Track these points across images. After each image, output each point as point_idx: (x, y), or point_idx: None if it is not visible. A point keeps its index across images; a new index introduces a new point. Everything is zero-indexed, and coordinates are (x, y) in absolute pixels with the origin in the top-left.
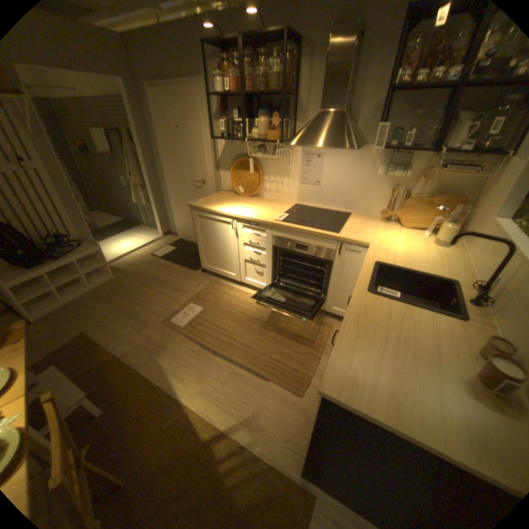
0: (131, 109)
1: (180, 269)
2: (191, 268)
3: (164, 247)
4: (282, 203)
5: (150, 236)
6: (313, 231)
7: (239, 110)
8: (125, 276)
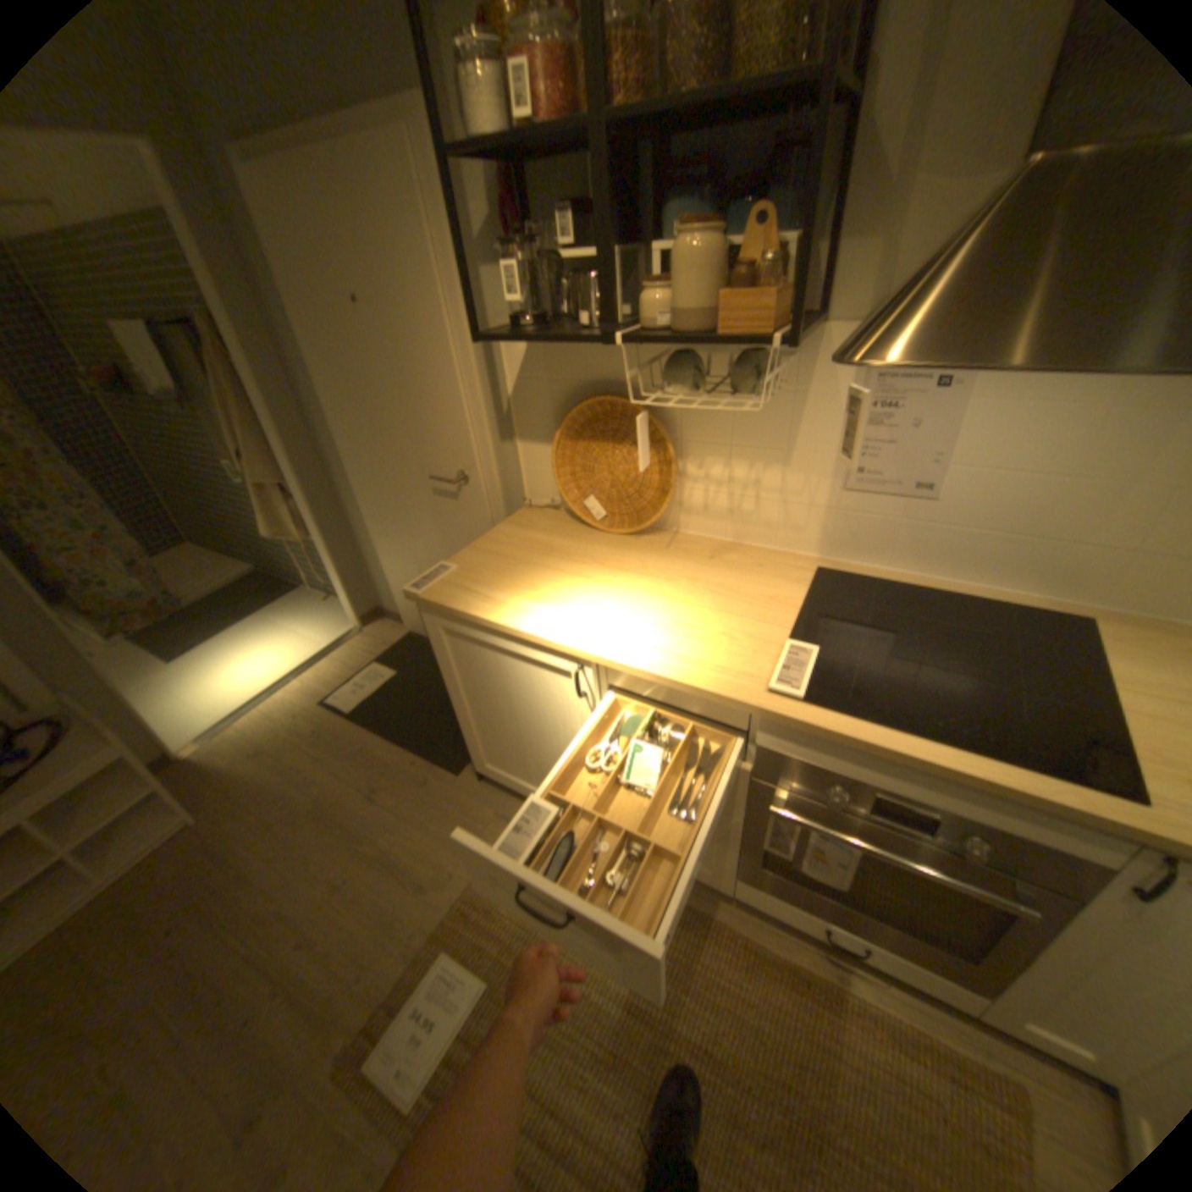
0: (213, 251)
1: (408, 769)
2: (444, 763)
3: (363, 669)
4: (761, 561)
5: (325, 627)
6: (996, 781)
7: (578, 210)
8: (233, 807)
